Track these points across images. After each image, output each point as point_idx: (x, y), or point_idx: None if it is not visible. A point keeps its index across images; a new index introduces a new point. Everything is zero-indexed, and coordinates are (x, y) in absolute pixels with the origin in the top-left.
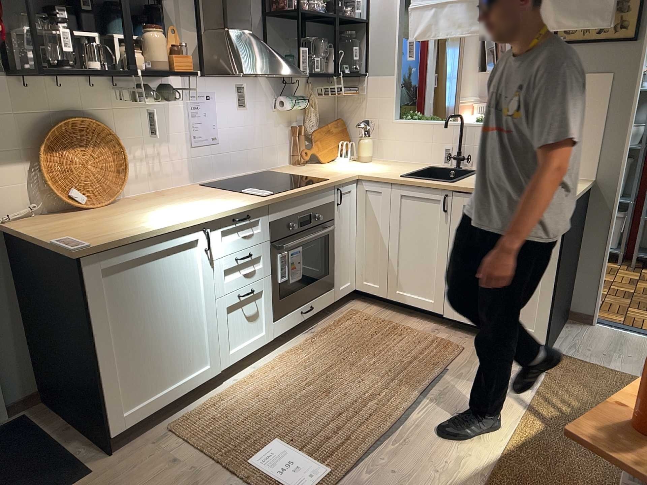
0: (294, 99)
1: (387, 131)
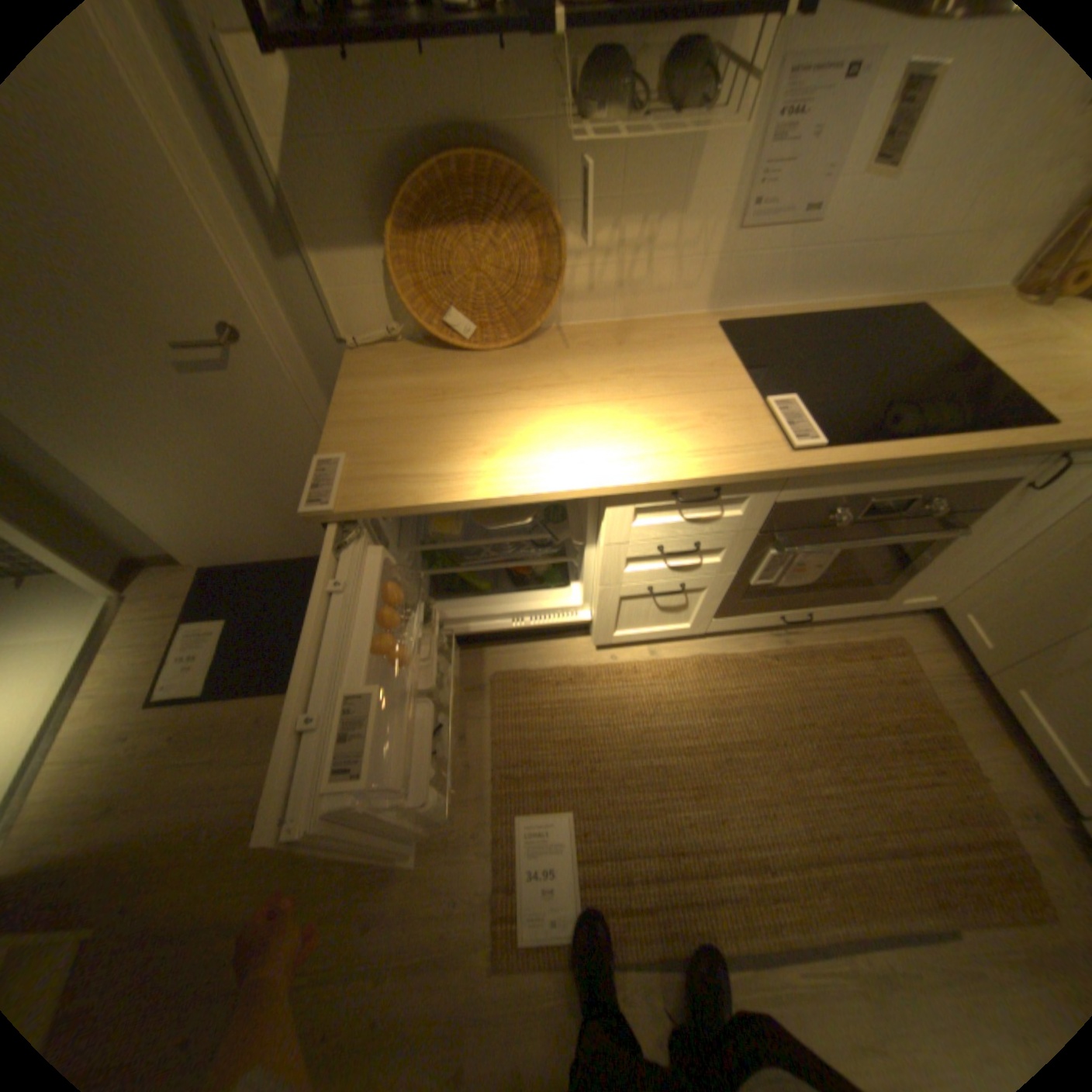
0: None
1: None
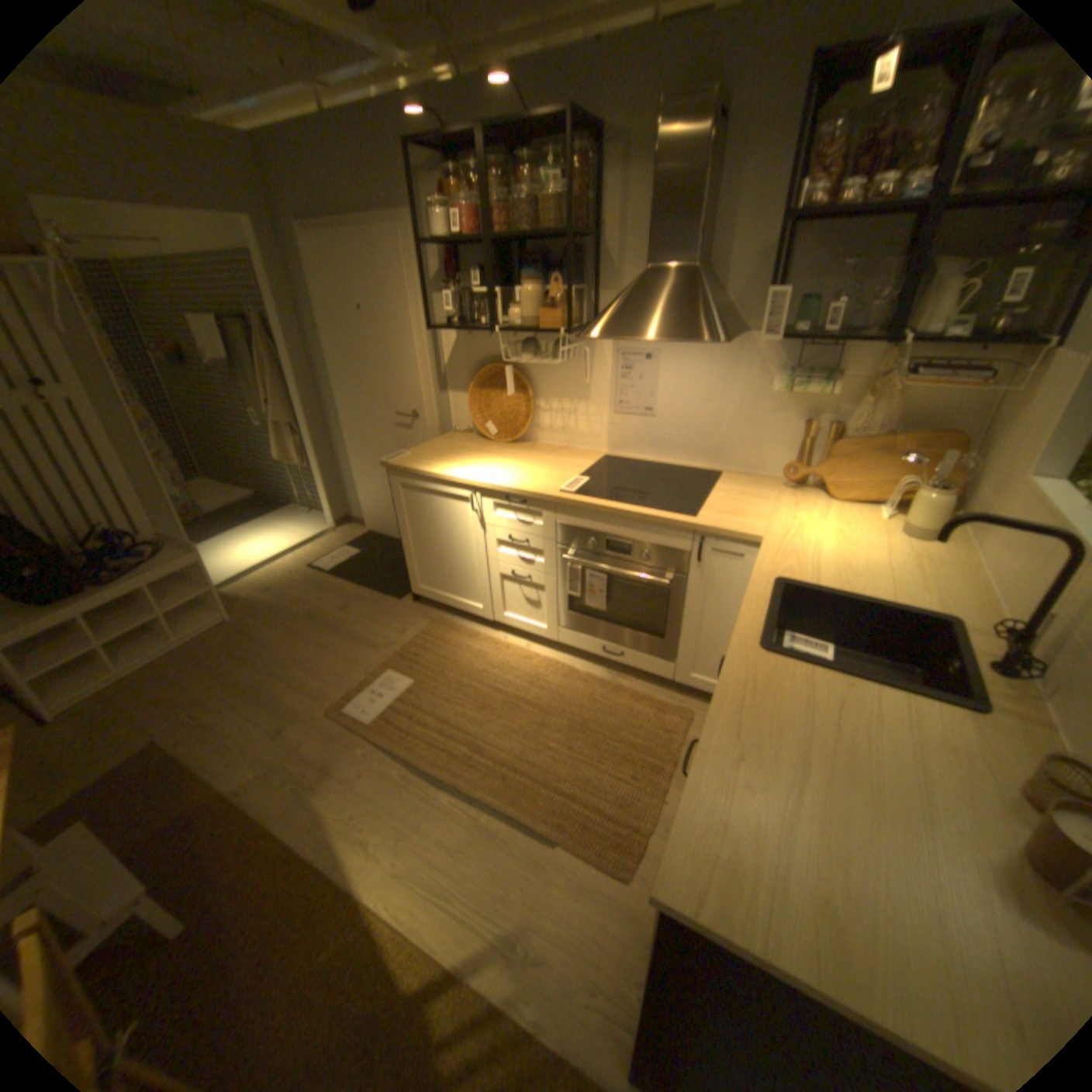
0: (799, 375)
1: (1012, 496)
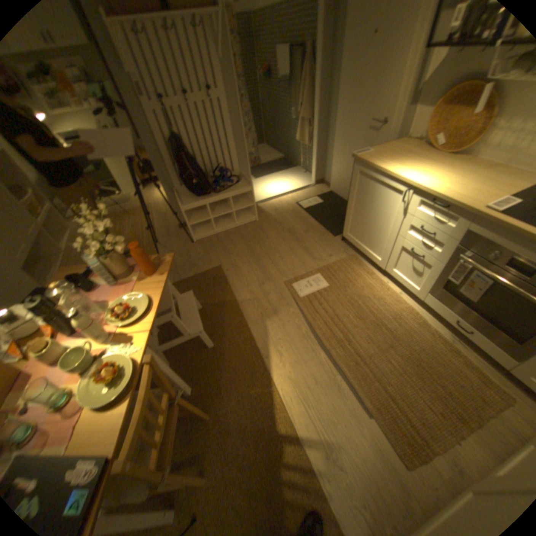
0: None
1: None
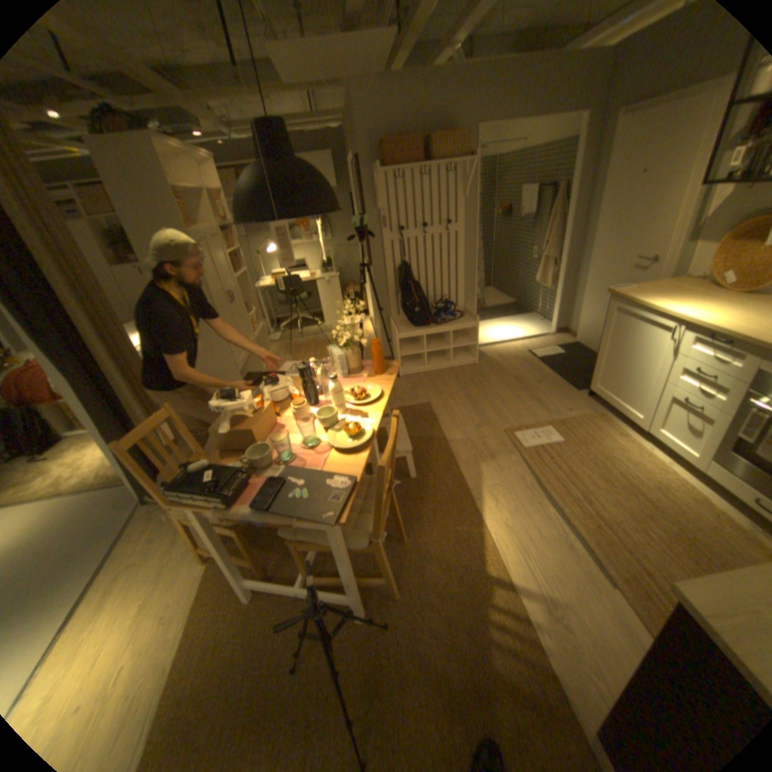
0: None
1: None
